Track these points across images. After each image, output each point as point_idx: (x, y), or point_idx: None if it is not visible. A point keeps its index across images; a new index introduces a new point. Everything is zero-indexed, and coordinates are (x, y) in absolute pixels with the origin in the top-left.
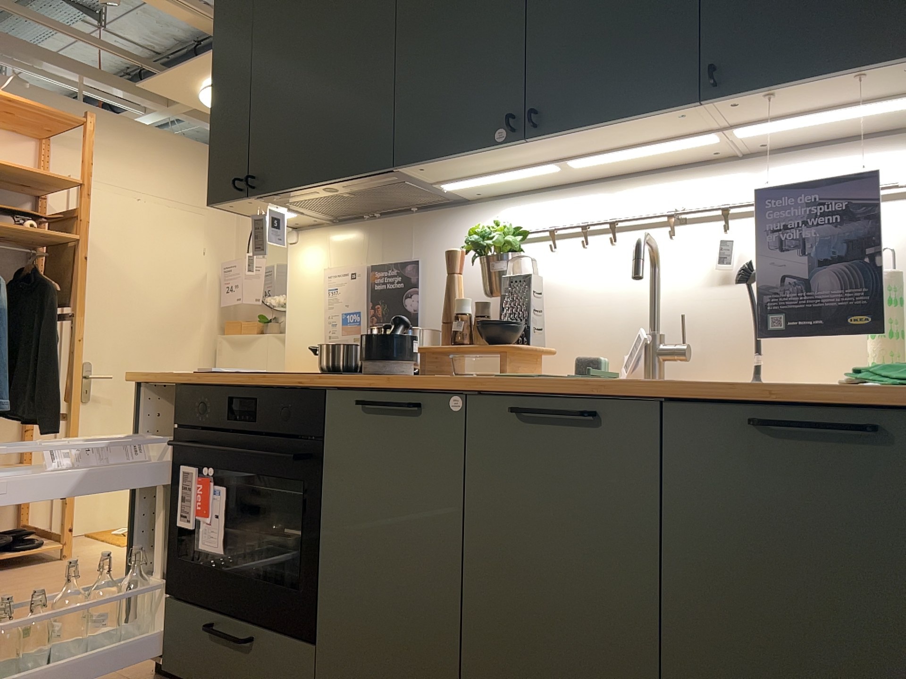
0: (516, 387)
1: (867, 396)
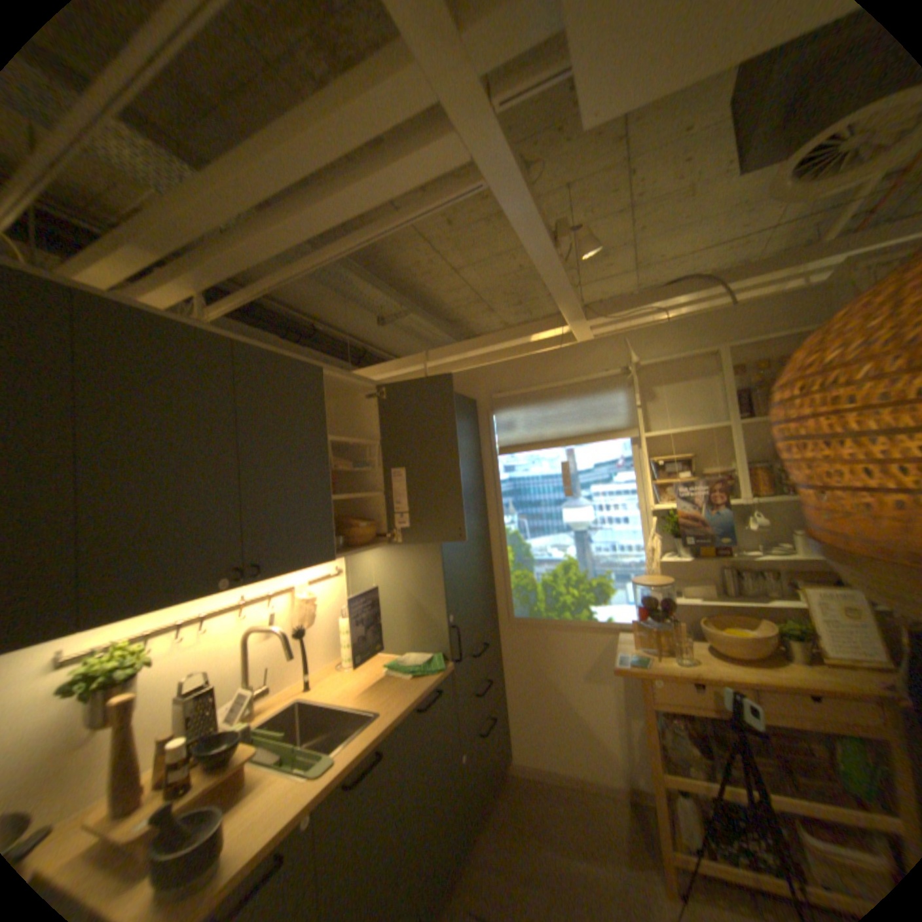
0: (346, 772)
1: (432, 682)
